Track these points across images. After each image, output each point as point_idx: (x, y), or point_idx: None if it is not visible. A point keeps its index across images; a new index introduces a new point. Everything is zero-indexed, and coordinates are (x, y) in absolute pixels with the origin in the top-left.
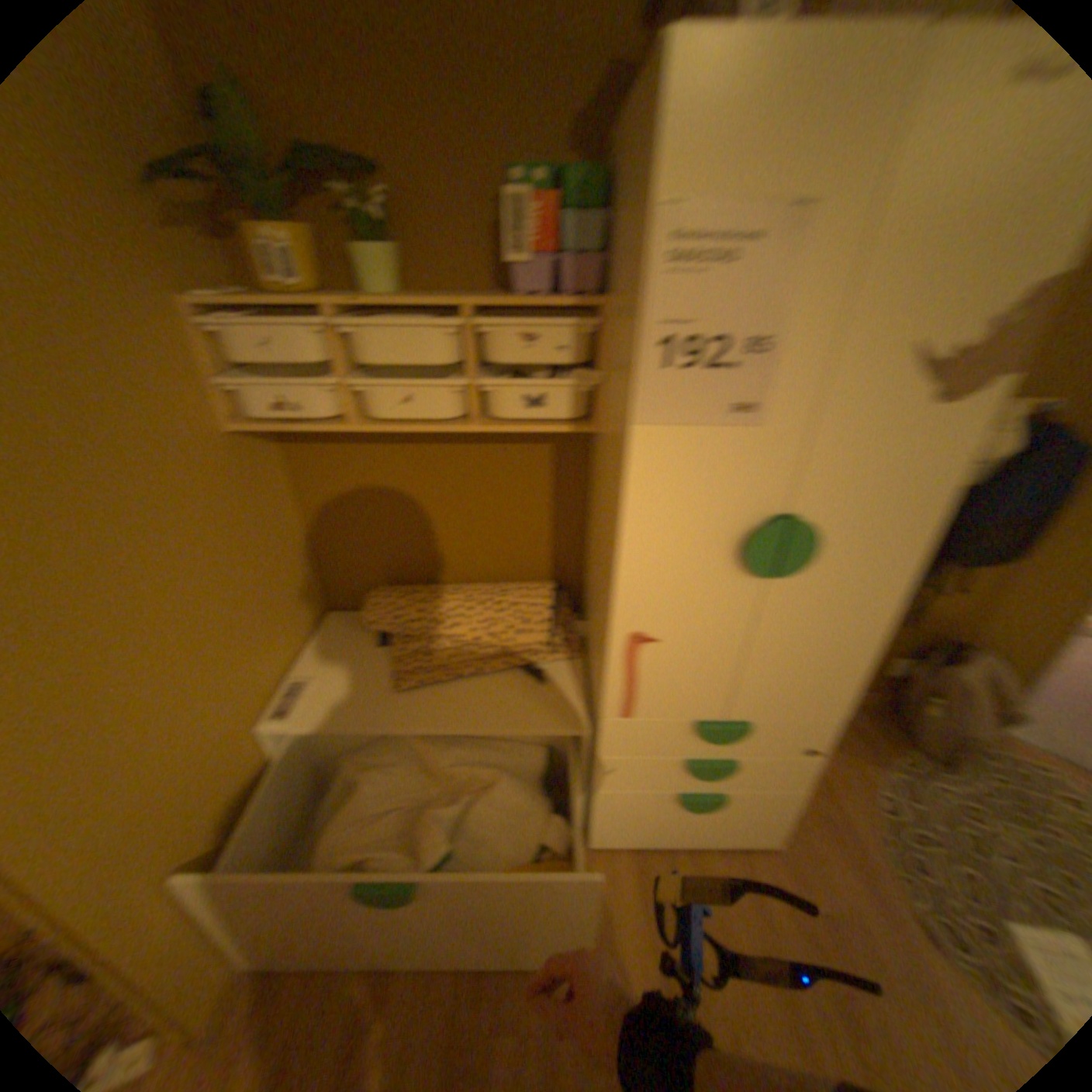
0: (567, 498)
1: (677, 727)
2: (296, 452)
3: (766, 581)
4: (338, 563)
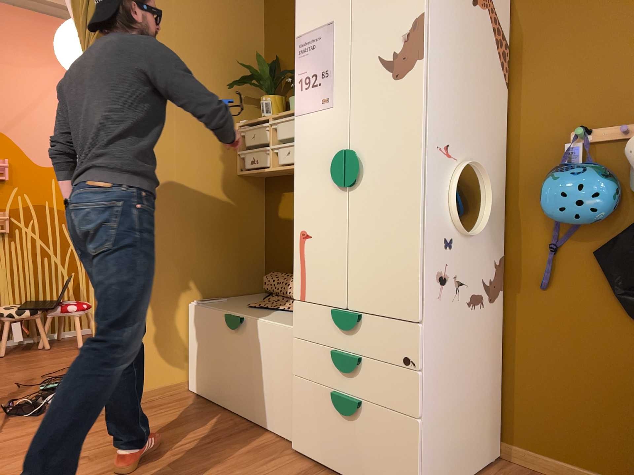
0: None
1: (325, 315)
2: (267, 197)
3: (348, 192)
4: (271, 262)
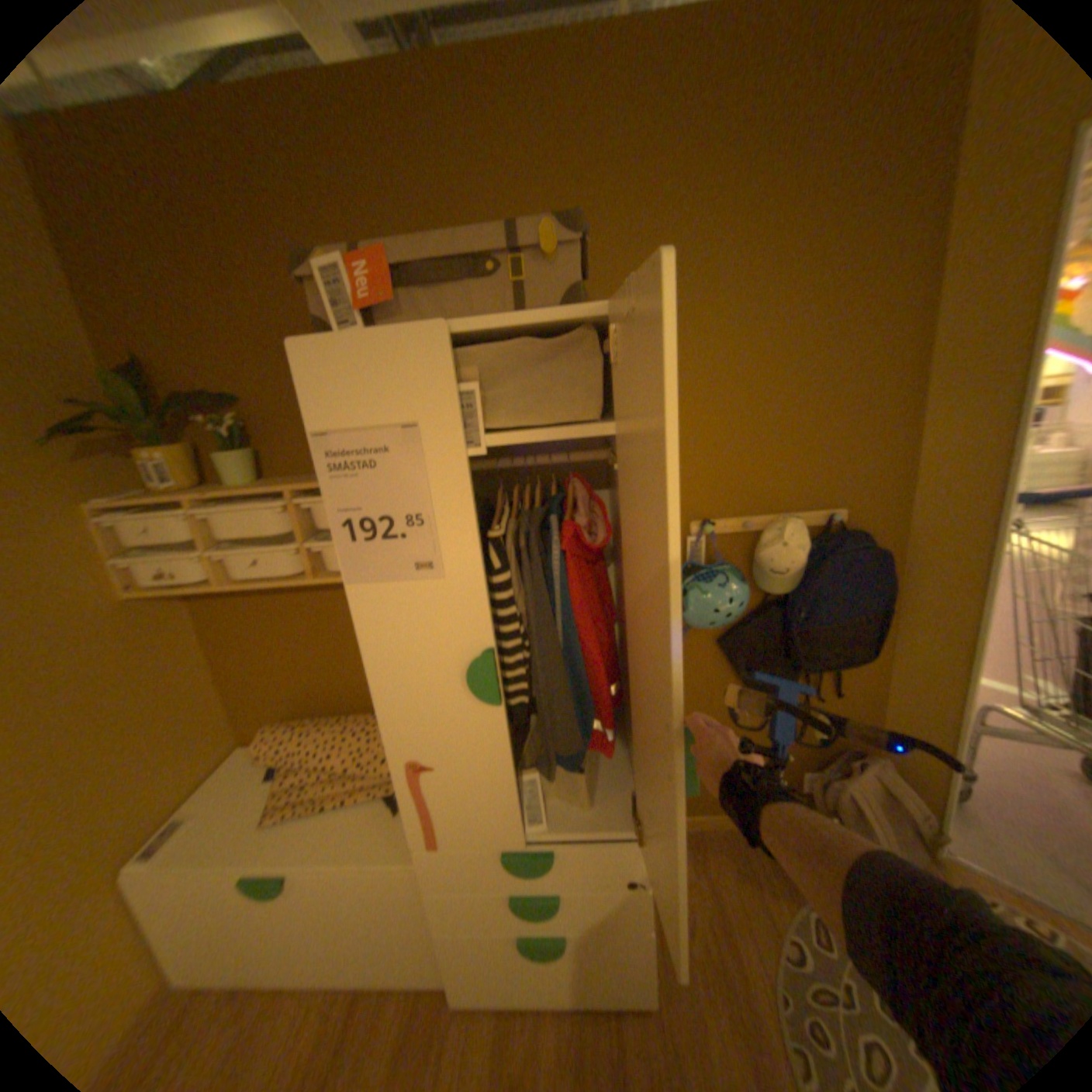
0: None
1: (484, 861)
2: (195, 609)
3: (503, 709)
4: (239, 704)
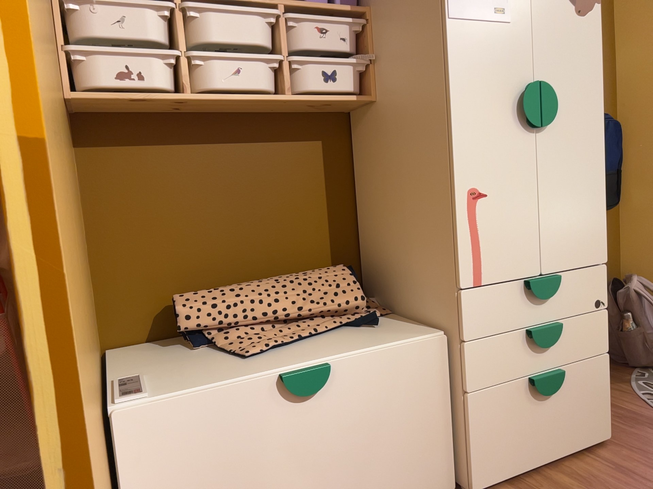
0: (337, 187)
1: (513, 291)
2: (90, 157)
3: (536, 135)
4: (120, 285)
